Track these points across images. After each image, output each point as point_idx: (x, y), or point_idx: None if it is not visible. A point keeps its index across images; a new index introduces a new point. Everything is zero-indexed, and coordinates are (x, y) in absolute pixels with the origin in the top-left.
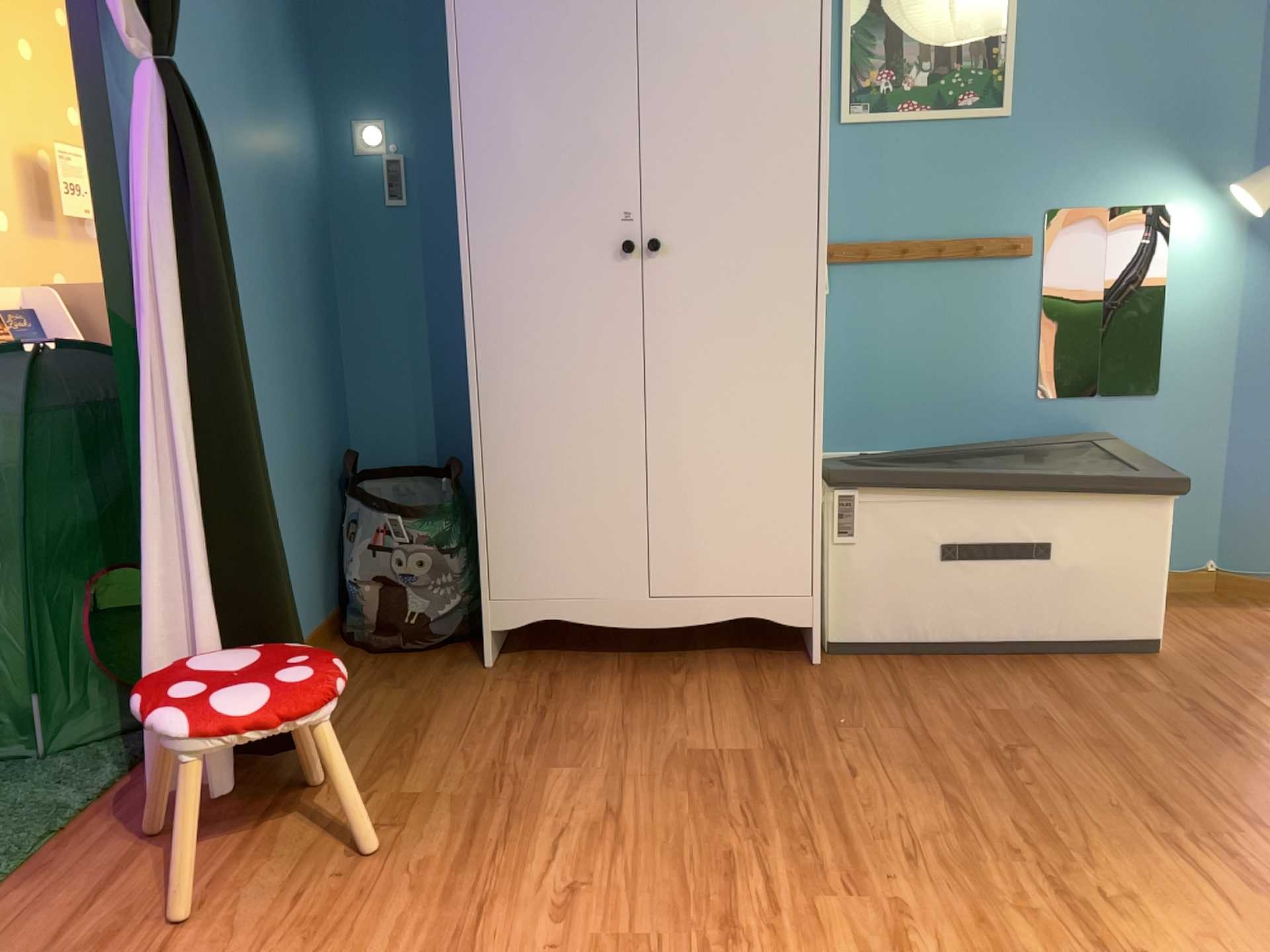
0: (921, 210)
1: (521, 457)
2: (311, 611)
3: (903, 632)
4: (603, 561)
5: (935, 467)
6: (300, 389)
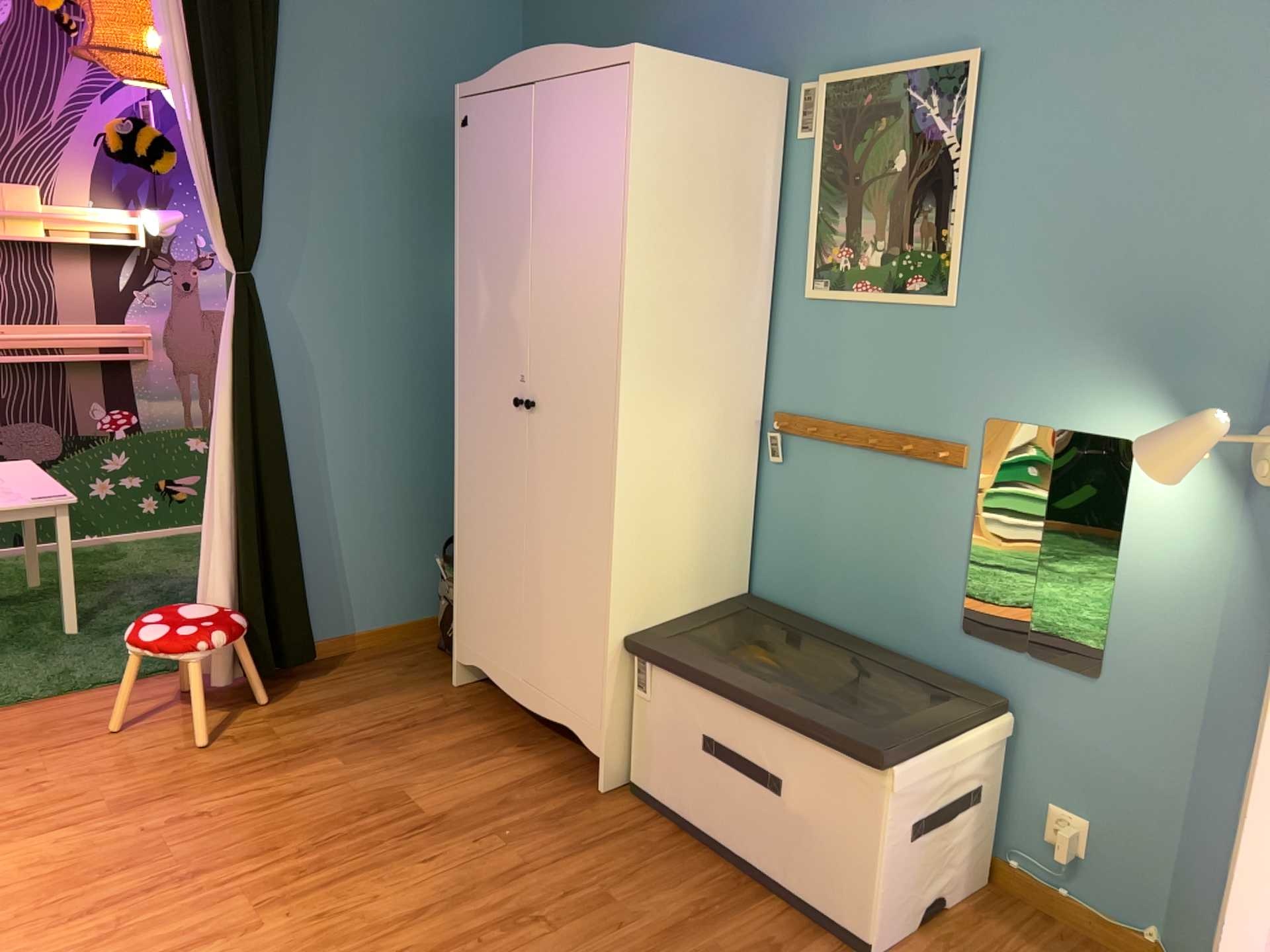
0: (867, 395)
1: (471, 542)
2: (416, 605)
3: (672, 801)
4: (501, 638)
5: (717, 659)
6: (433, 455)
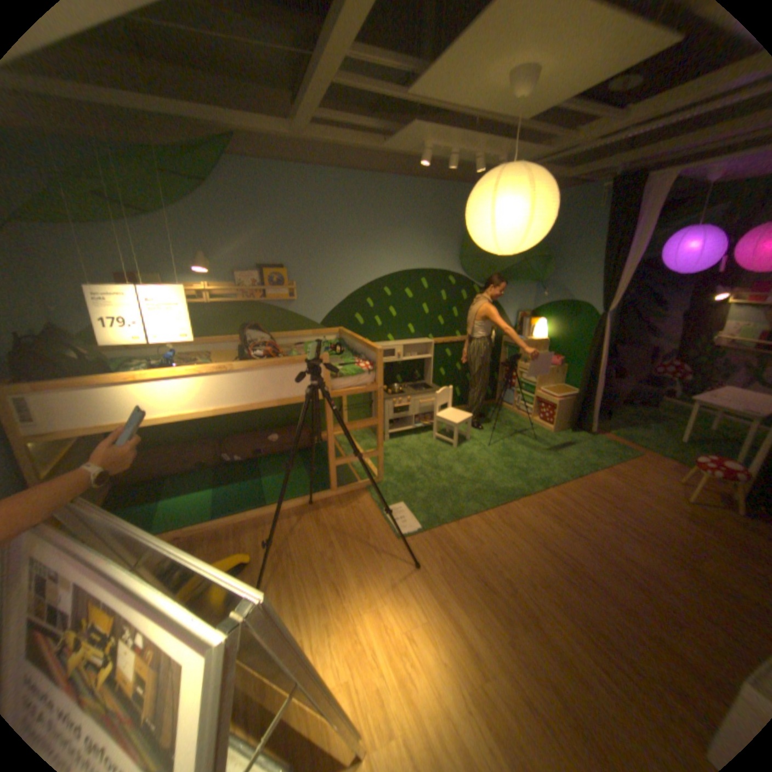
0: None
1: None
2: None
3: None
4: None
5: None
6: None
